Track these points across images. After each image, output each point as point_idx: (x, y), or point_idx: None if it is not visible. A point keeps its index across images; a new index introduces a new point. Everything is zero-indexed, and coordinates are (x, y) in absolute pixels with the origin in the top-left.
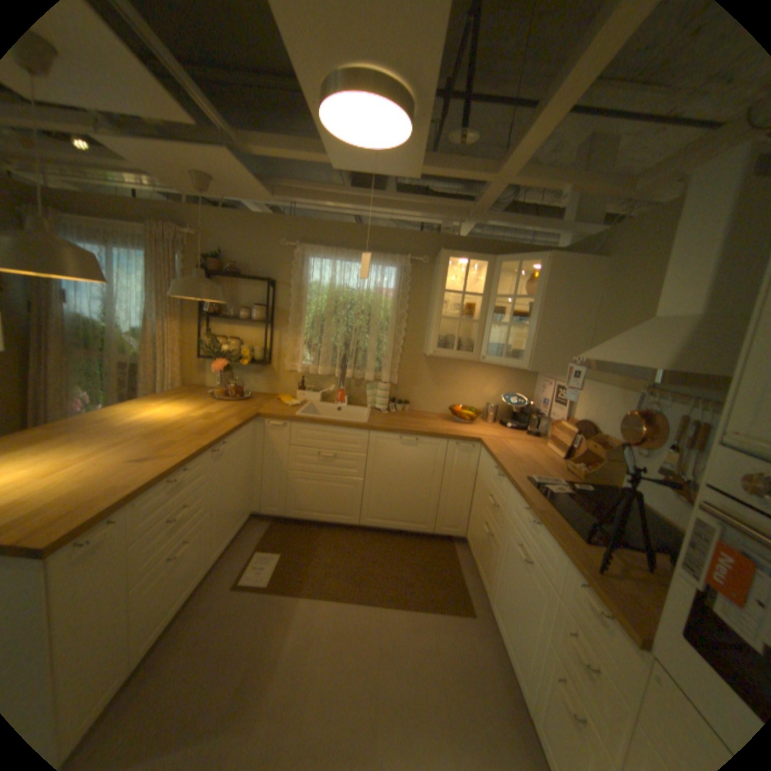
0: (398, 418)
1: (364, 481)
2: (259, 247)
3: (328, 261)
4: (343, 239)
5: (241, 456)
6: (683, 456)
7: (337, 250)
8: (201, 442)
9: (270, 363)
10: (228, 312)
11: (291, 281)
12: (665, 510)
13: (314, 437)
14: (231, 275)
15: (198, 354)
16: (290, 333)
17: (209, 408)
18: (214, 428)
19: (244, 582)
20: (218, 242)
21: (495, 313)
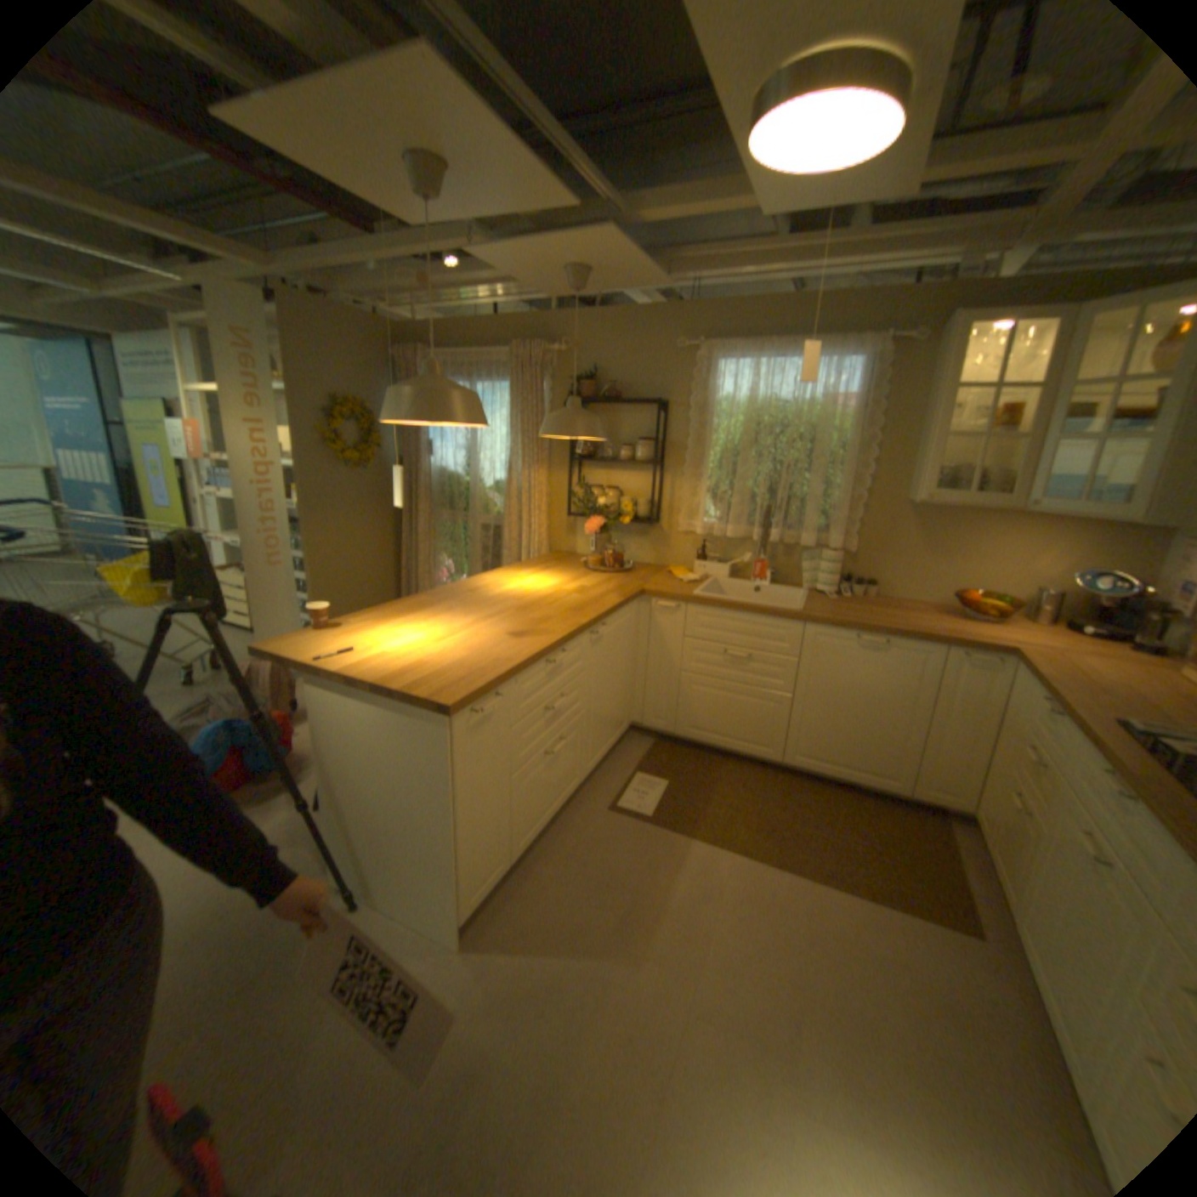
0: (855, 607)
1: (793, 699)
2: (647, 355)
3: (747, 361)
4: (772, 321)
5: (622, 645)
6: None
7: (762, 341)
8: (579, 621)
9: (658, 521)
10: (604, 453)
11: (691, 399)
12: None
13: (719, 627)
14: (609, 401)
15: (568, 512)
16: (687, 477)
17: (583, 581)
18: (592, 605)
19: (625, 804)
20: (594, 357)
21: (1071, 416)
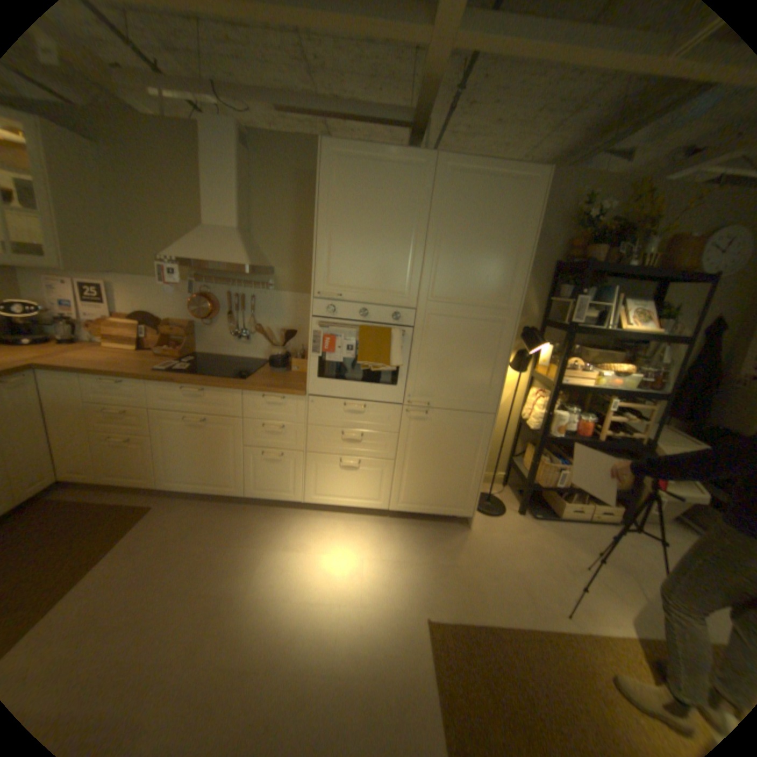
0: None
1: None
2: None
3: None
4: None
5: None
6: (228, 317)
7: None
8: None
9: None
10: None
11: None
12: (231, 351)
13: None
14: None
15: None
16: None
17: None
18: None
19: None
20: None
21: None
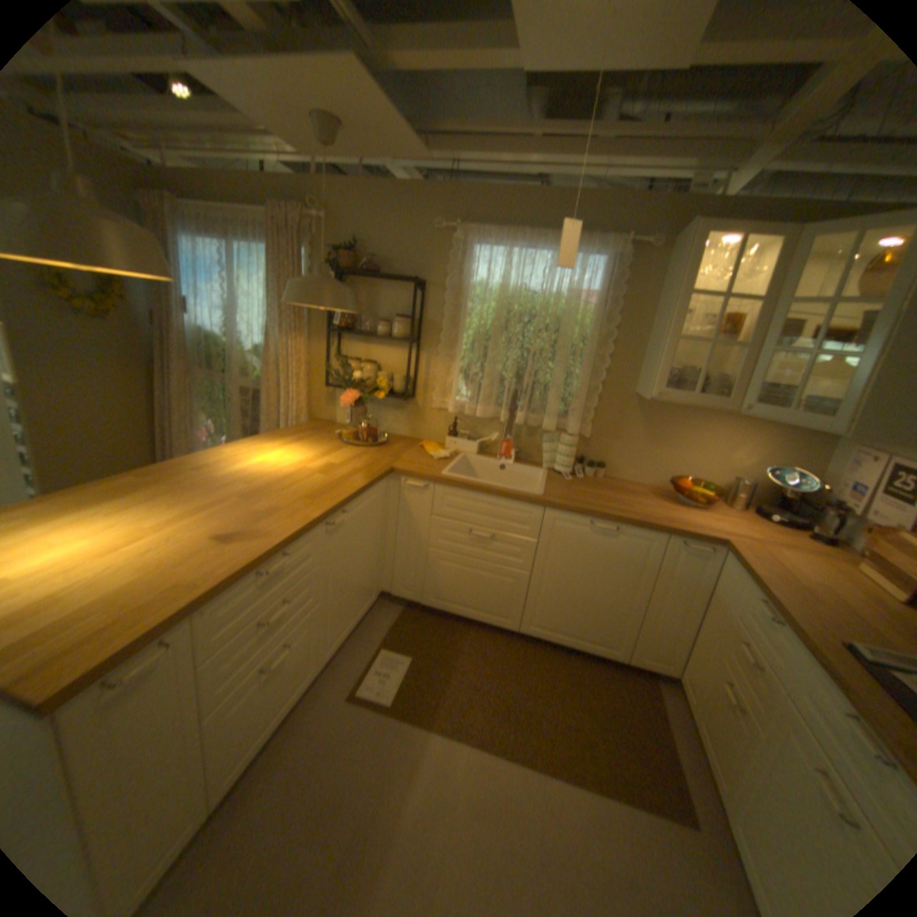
0: (588, 490)
1: (531, 576)
2: (406, 233)
3: (500, 249)
4: (525, 213)
5: (369, 526)
6: None
7: (515, 230)
8: (311, 514)
9: (414, 397)
10: (363, 327)
11: (447, 281)
12: None
13: (465, 508)
14: (367, 275)
15: (328, 382)
16: (442, 357)
17: (332, 457)
18: (332, 491)
19: (364, 693)
20: (353, 229)
21: (784, 331)
